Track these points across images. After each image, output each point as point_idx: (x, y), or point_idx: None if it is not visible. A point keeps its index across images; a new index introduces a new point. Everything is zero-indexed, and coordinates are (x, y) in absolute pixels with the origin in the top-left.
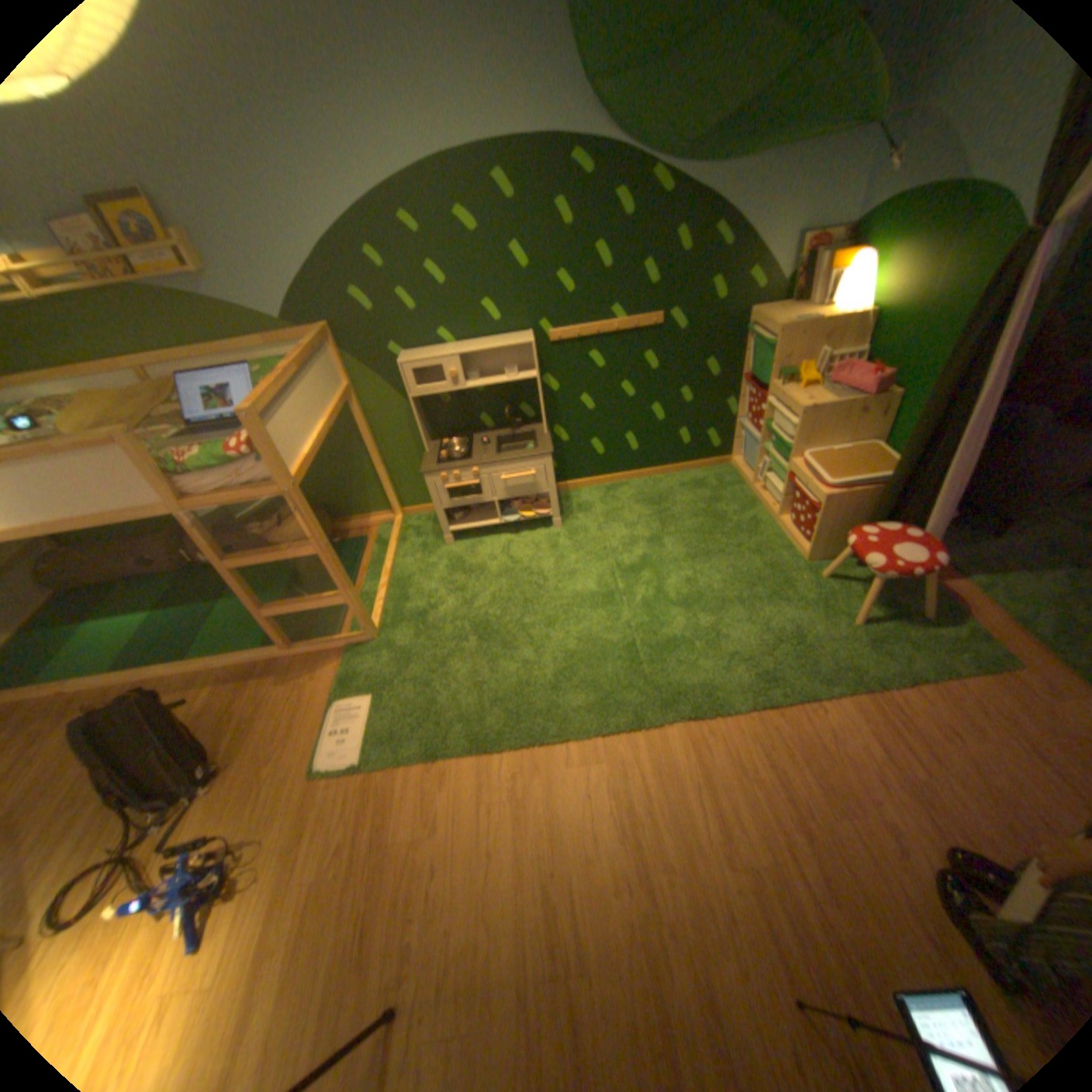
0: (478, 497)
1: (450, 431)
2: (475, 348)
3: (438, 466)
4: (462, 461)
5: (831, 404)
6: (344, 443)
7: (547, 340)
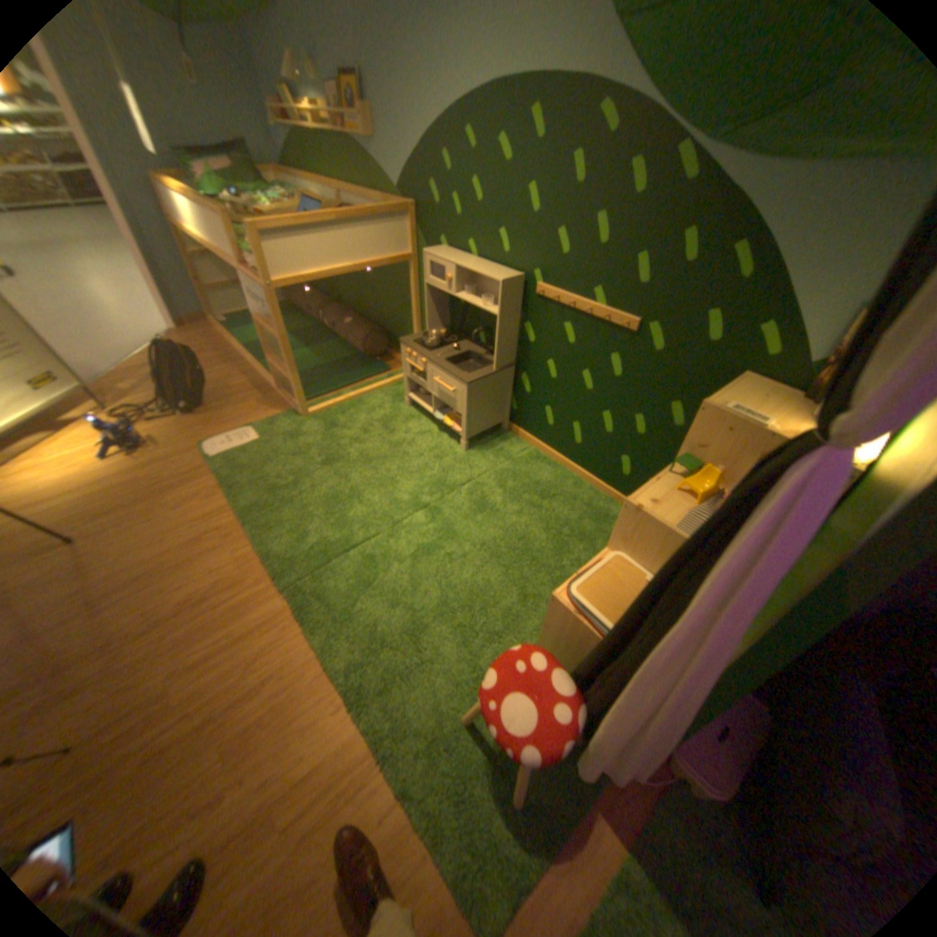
0: (429, 385)
1: (459, 329)
2: (472, 266)
3: (414, 343)
4: (428, 350)
5: (660, 524)
6: (408, 298)
7: (535, 291)
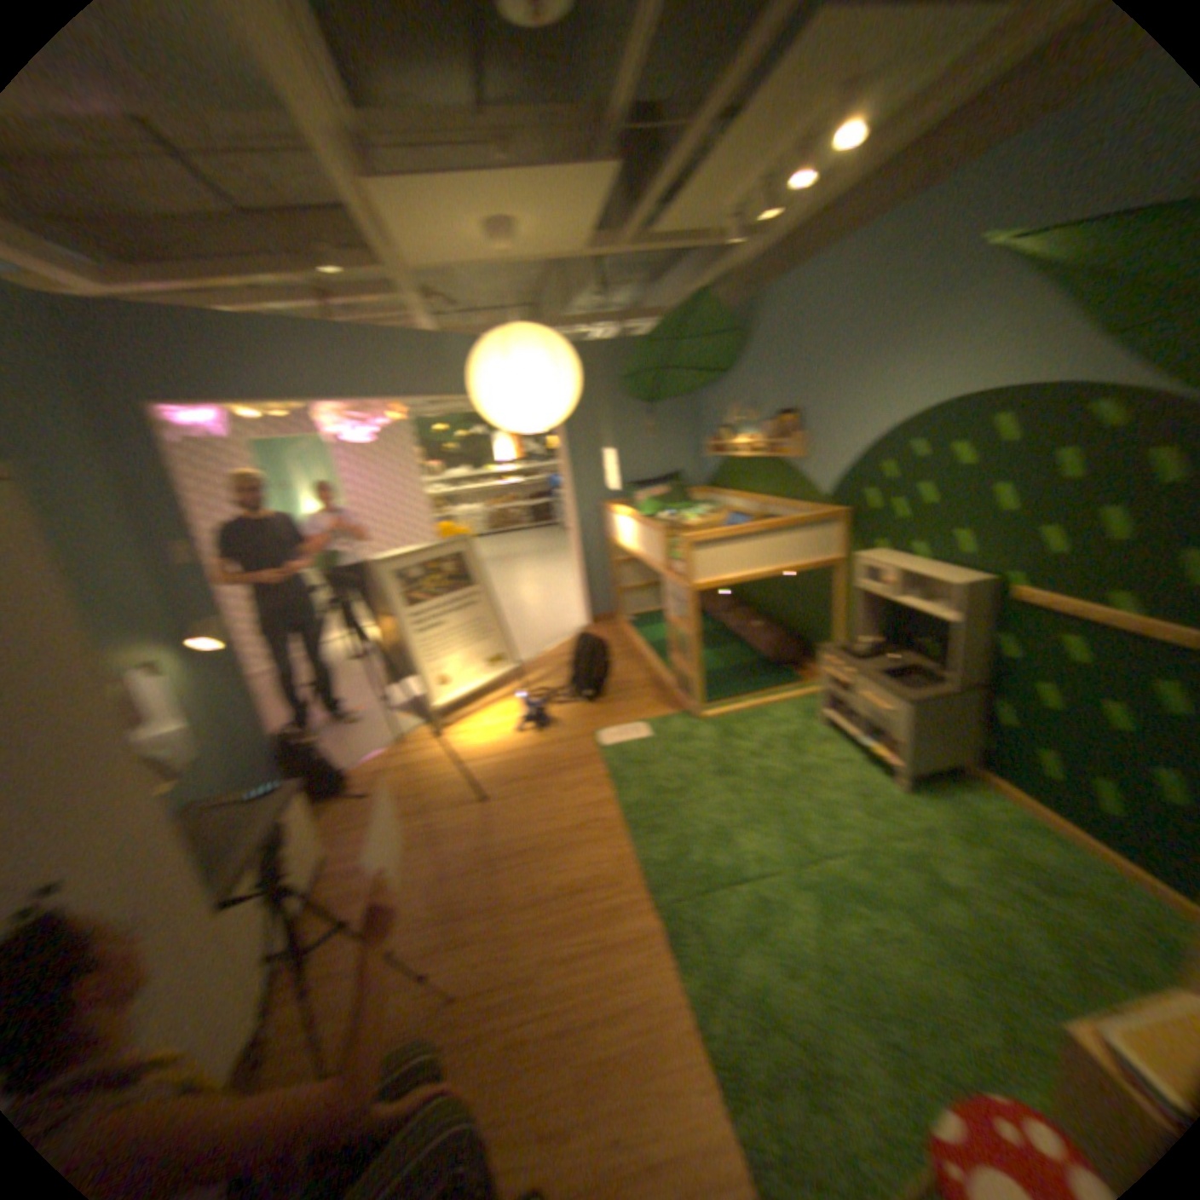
0: (857, 701)
1: (901, 638)
2: (922, 568)
3: (839, 651)
4: (858, 659)
5: None
6: (833, 602)
7: (1016, 595)
